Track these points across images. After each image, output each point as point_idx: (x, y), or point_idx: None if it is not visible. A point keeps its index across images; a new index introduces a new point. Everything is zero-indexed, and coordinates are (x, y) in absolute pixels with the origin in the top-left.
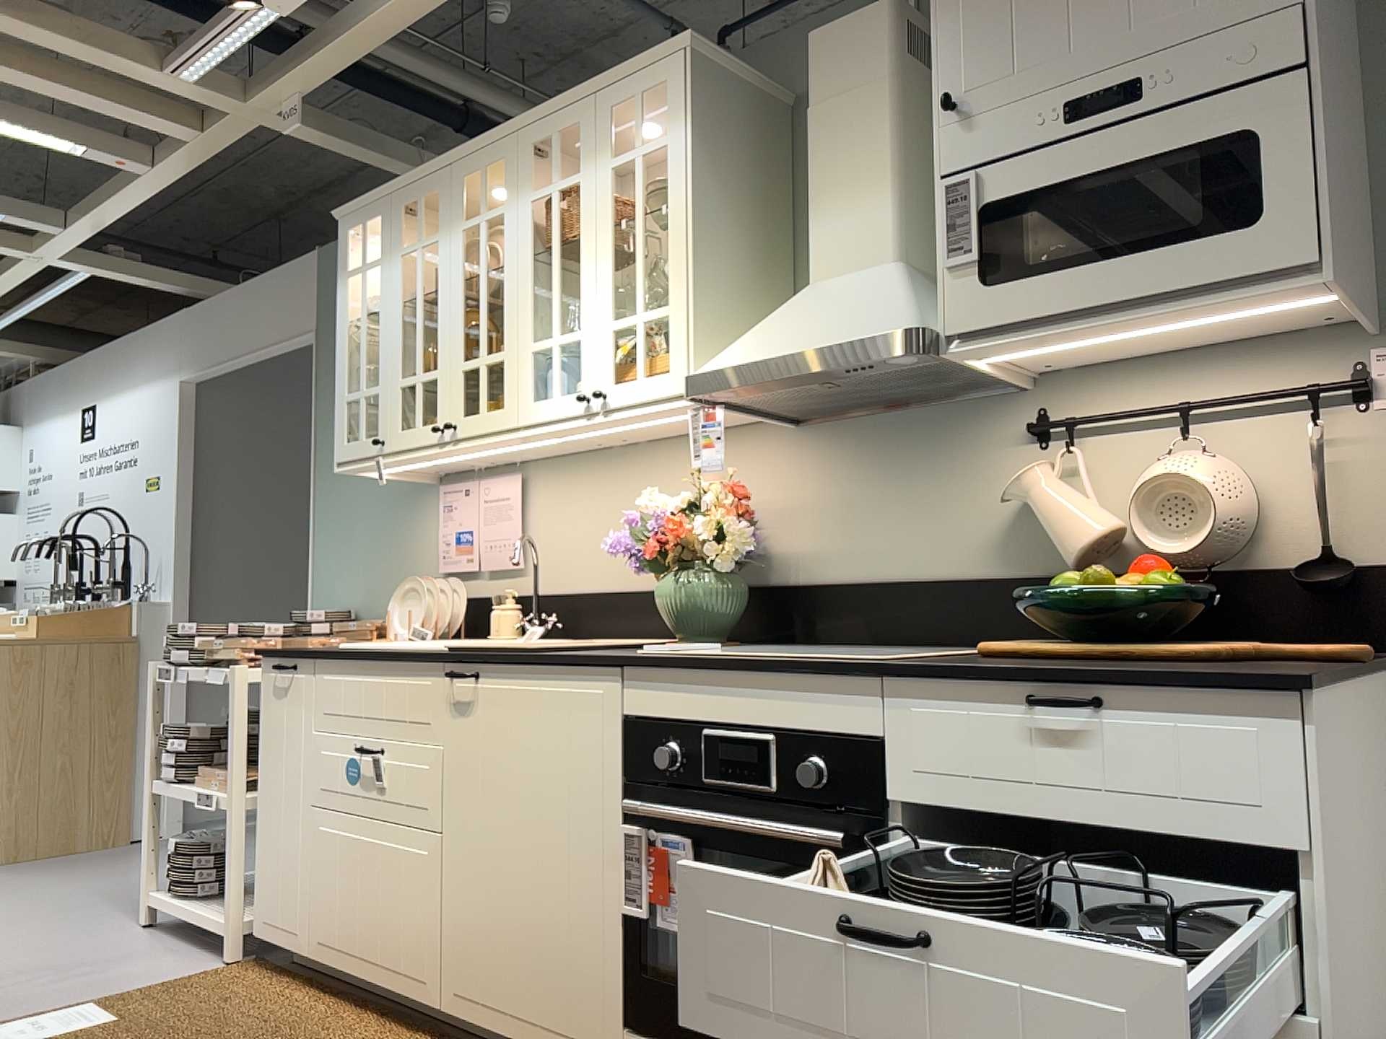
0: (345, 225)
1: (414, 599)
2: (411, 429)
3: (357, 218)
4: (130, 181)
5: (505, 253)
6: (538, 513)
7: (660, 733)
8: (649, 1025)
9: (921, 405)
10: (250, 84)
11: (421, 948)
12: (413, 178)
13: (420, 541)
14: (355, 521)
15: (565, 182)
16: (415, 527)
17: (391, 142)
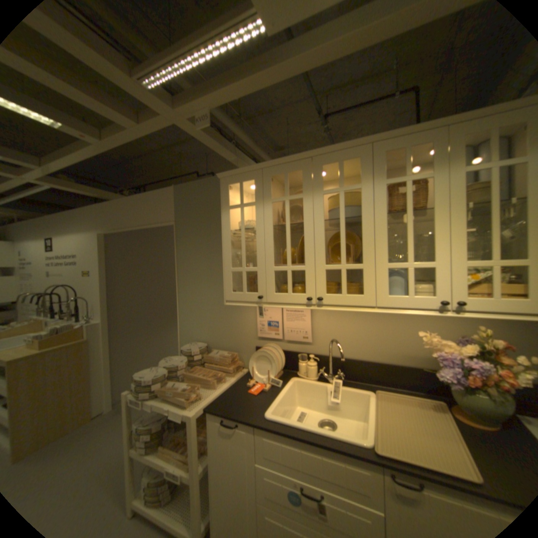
0: (225, 181)
1: (262, 359)
2: (285, 294)
3: (234, 178)
4: (80, 145)
5: (364, 211)
6: (320, 319)
7: None
8: None
9: None
10: (174, 96)
11: None
12: (280, 161)
13: (243, 320)
14: (203, 306)
15: (420, 175)
16: (240, 314)
17: (226, 140)
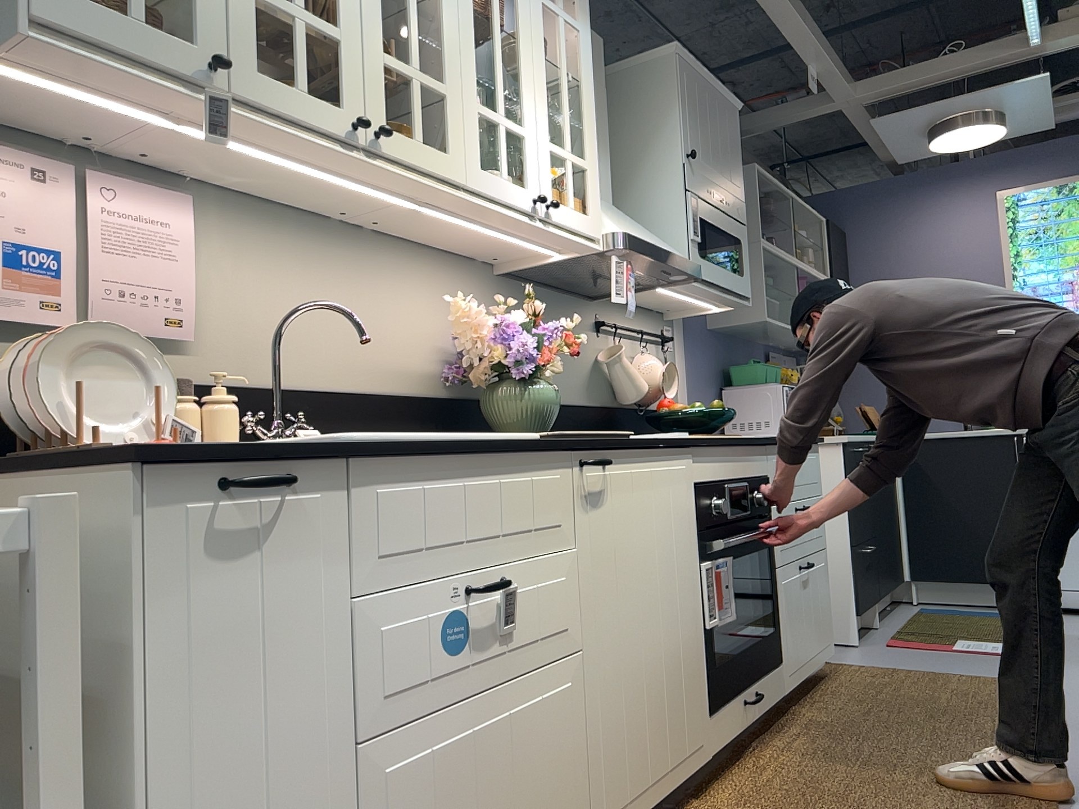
0: None
1: (84, 365)
2: (287, 87)
3: None
4: None
5: None
6: (212, 266)
7: (711, 490)
8: (719, 698)
9: (561, 290)
10: None
11: (570, 805)
12: None
13: None
14: None
15: None
16: None
17: None
